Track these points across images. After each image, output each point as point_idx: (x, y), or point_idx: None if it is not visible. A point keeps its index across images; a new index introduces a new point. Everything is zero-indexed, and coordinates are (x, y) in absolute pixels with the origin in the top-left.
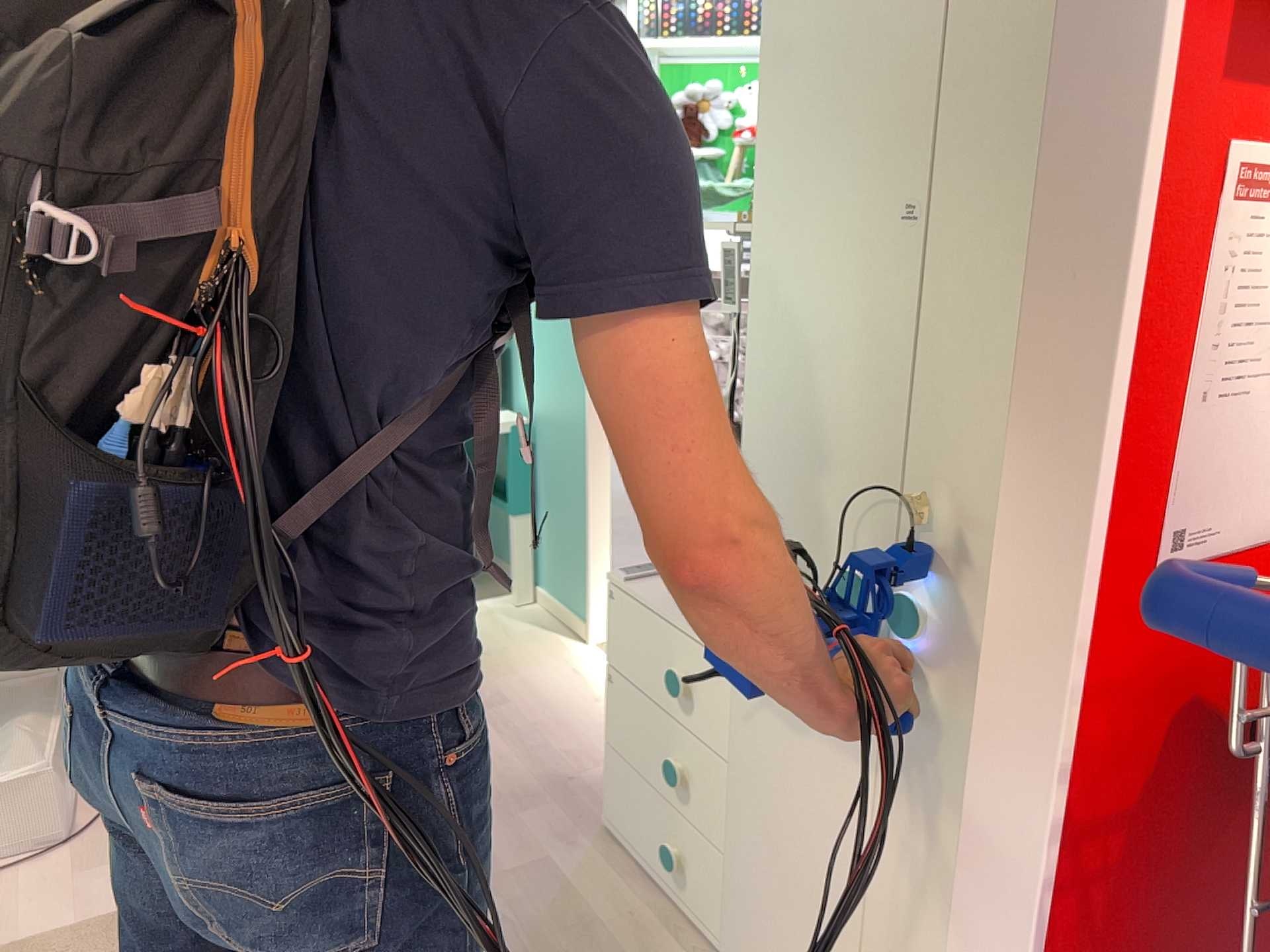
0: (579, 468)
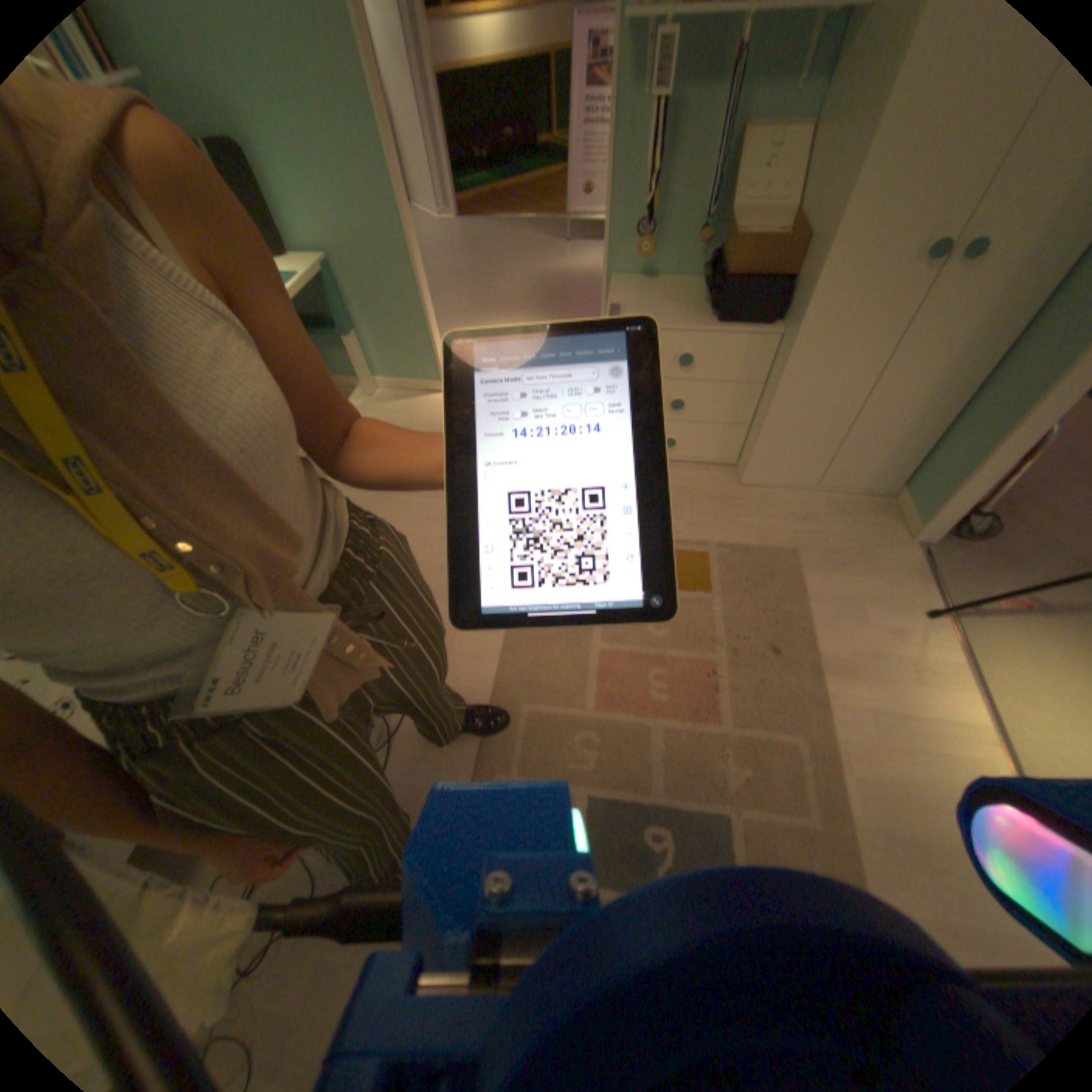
0: (402, 276)
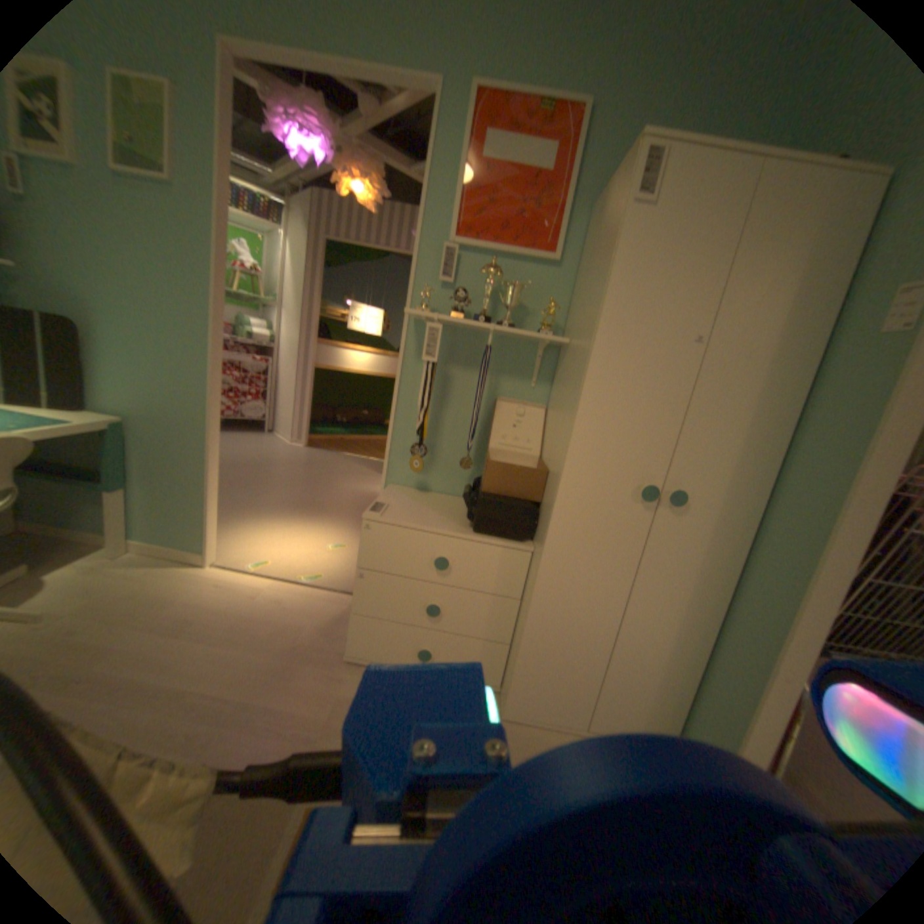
0: (195, 454)
